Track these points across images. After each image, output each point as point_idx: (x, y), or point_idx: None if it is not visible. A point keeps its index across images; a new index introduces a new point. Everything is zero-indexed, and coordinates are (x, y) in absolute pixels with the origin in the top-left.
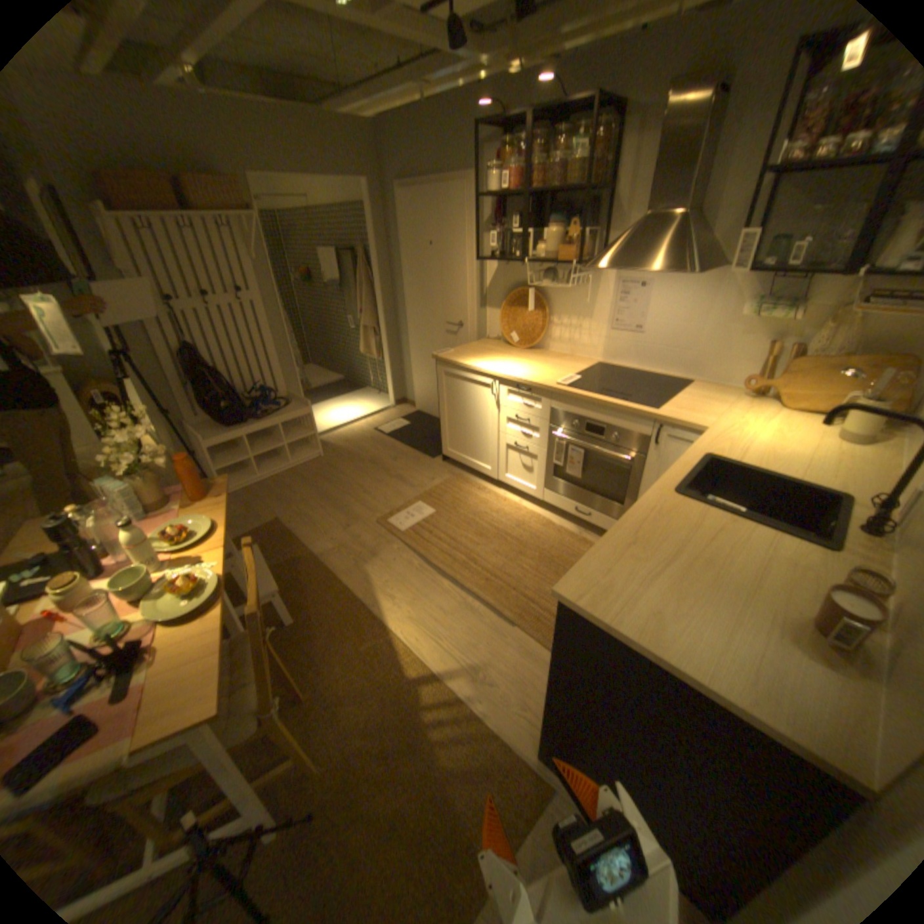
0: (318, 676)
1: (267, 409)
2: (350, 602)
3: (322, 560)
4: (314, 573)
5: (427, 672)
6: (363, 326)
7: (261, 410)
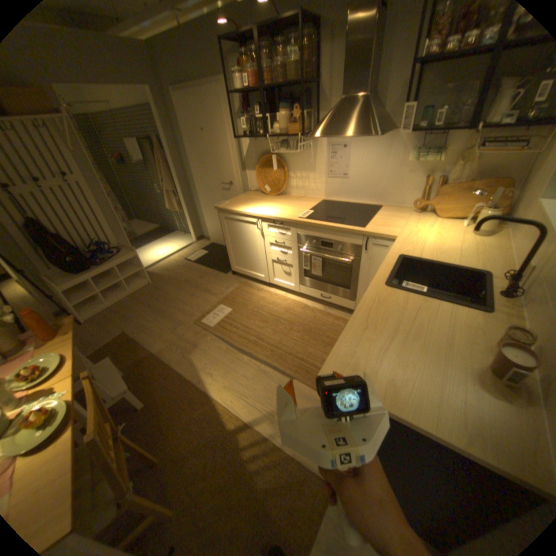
0: (166, 441)
1: (104, 256)
2: (182, 383)
3: (159, 356)
4: (155, 367)
5: (241, 422)
6: (165, 190)
7: (99, 257)
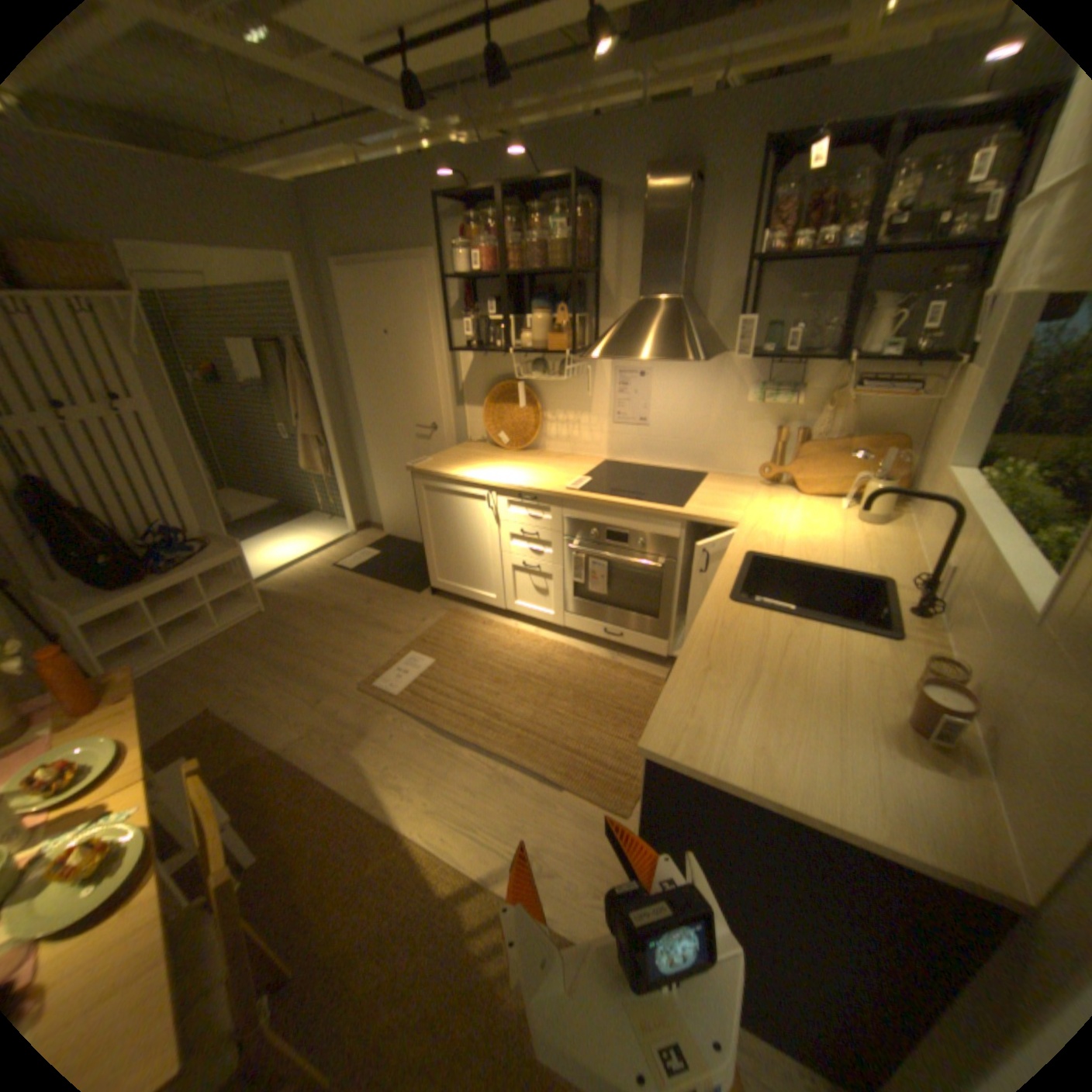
0: (309, 931)
1: (175, 557)
2: (339, 809)
3: (288, 757)
4: (280, 779)
5: (466, 881)
6: (302, 435)
7: (165, 559)
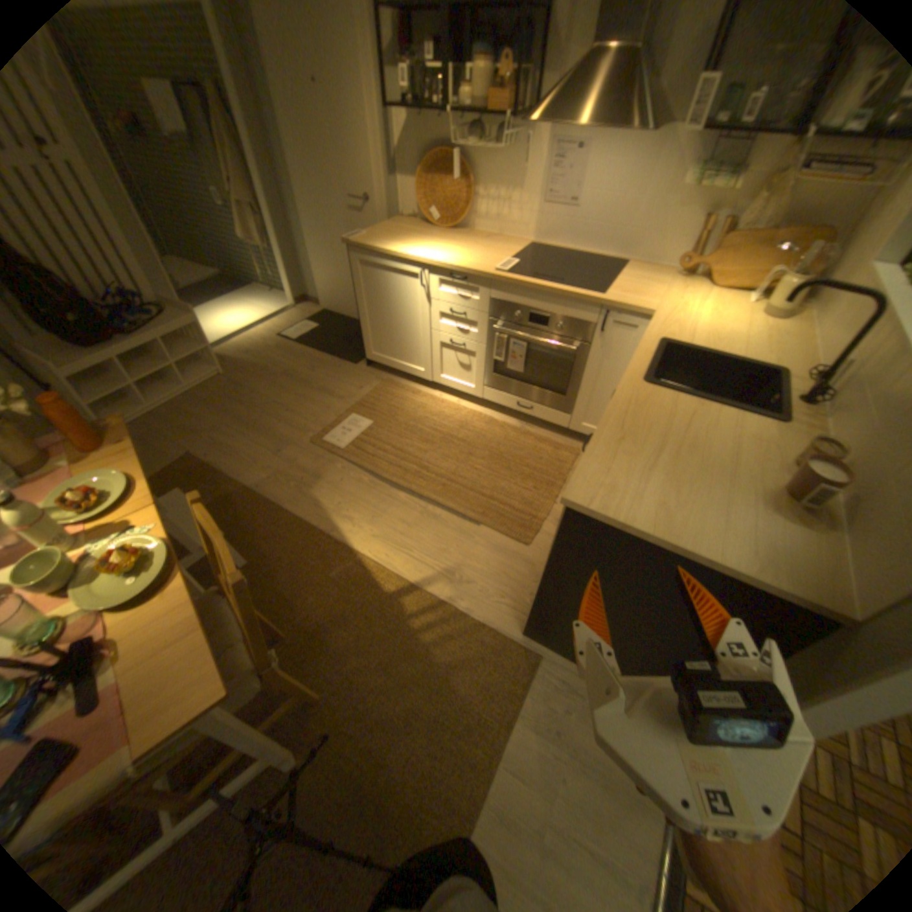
0: (291, 611)
1: (133, 320)
2: (304, 532)
3: (259, 492)
4: (254, 508)
5: (405, 584)
6: (232, 202)
7: (124, 322)
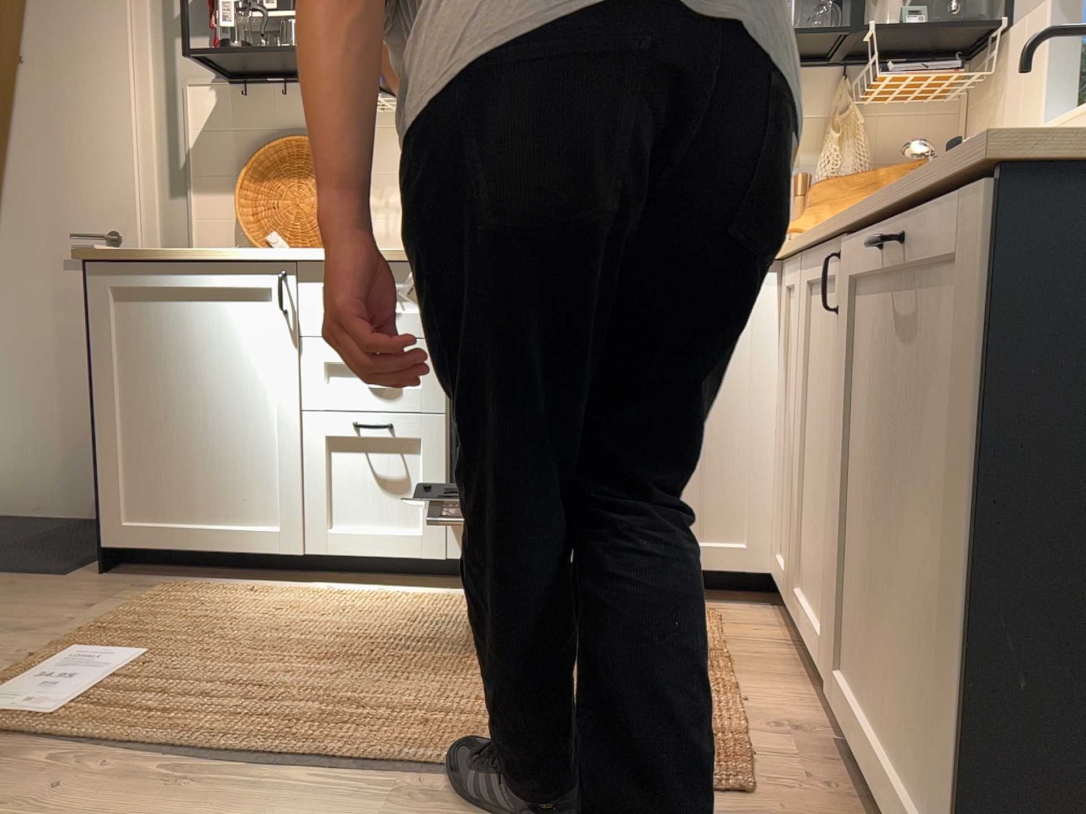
0: None
1: None
2: None
3: None
4: None
5: None
6: None
7: None
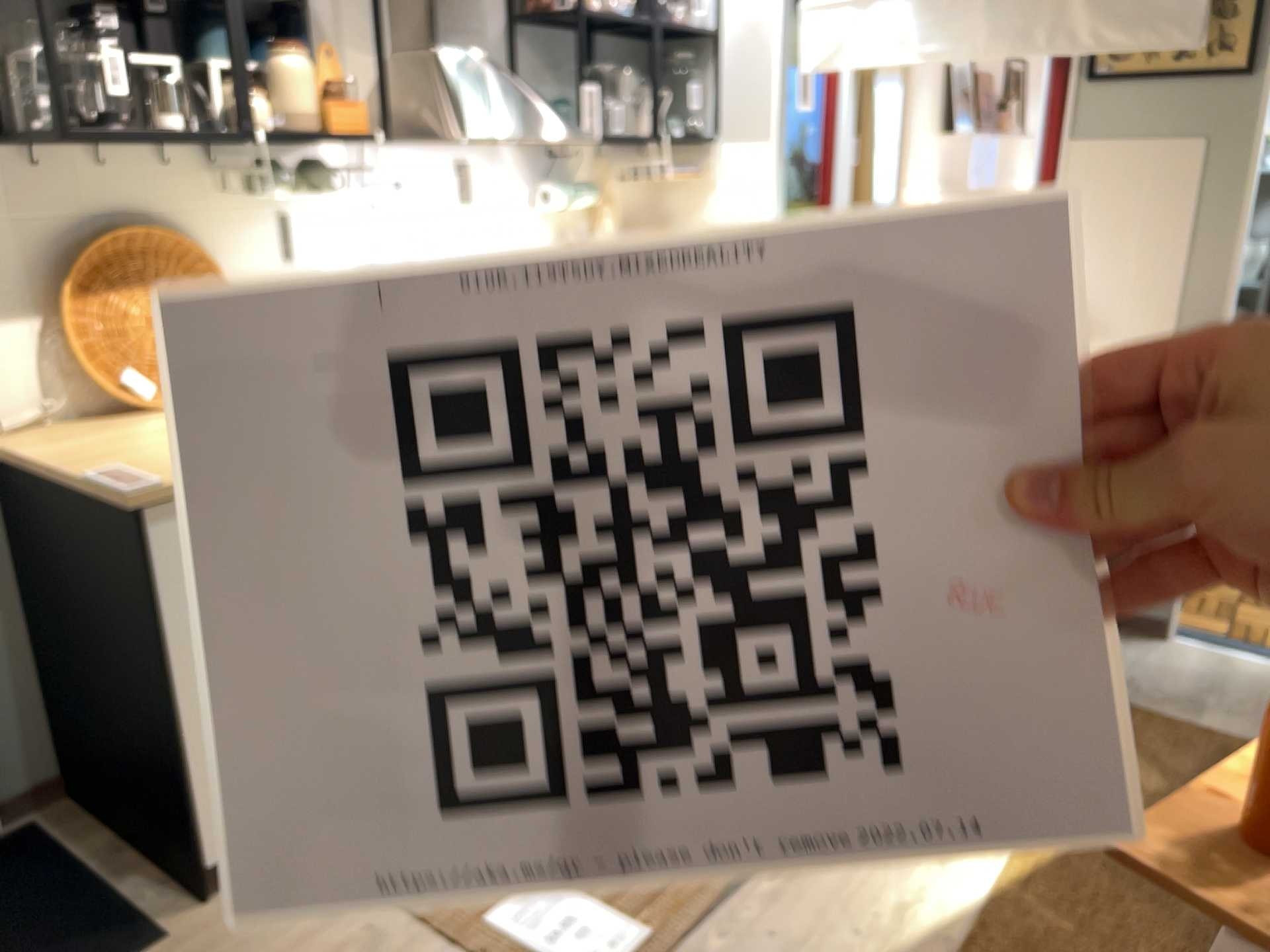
0: None
1: None
2: None
3: None
4: None
5: None
6: None
7: None
